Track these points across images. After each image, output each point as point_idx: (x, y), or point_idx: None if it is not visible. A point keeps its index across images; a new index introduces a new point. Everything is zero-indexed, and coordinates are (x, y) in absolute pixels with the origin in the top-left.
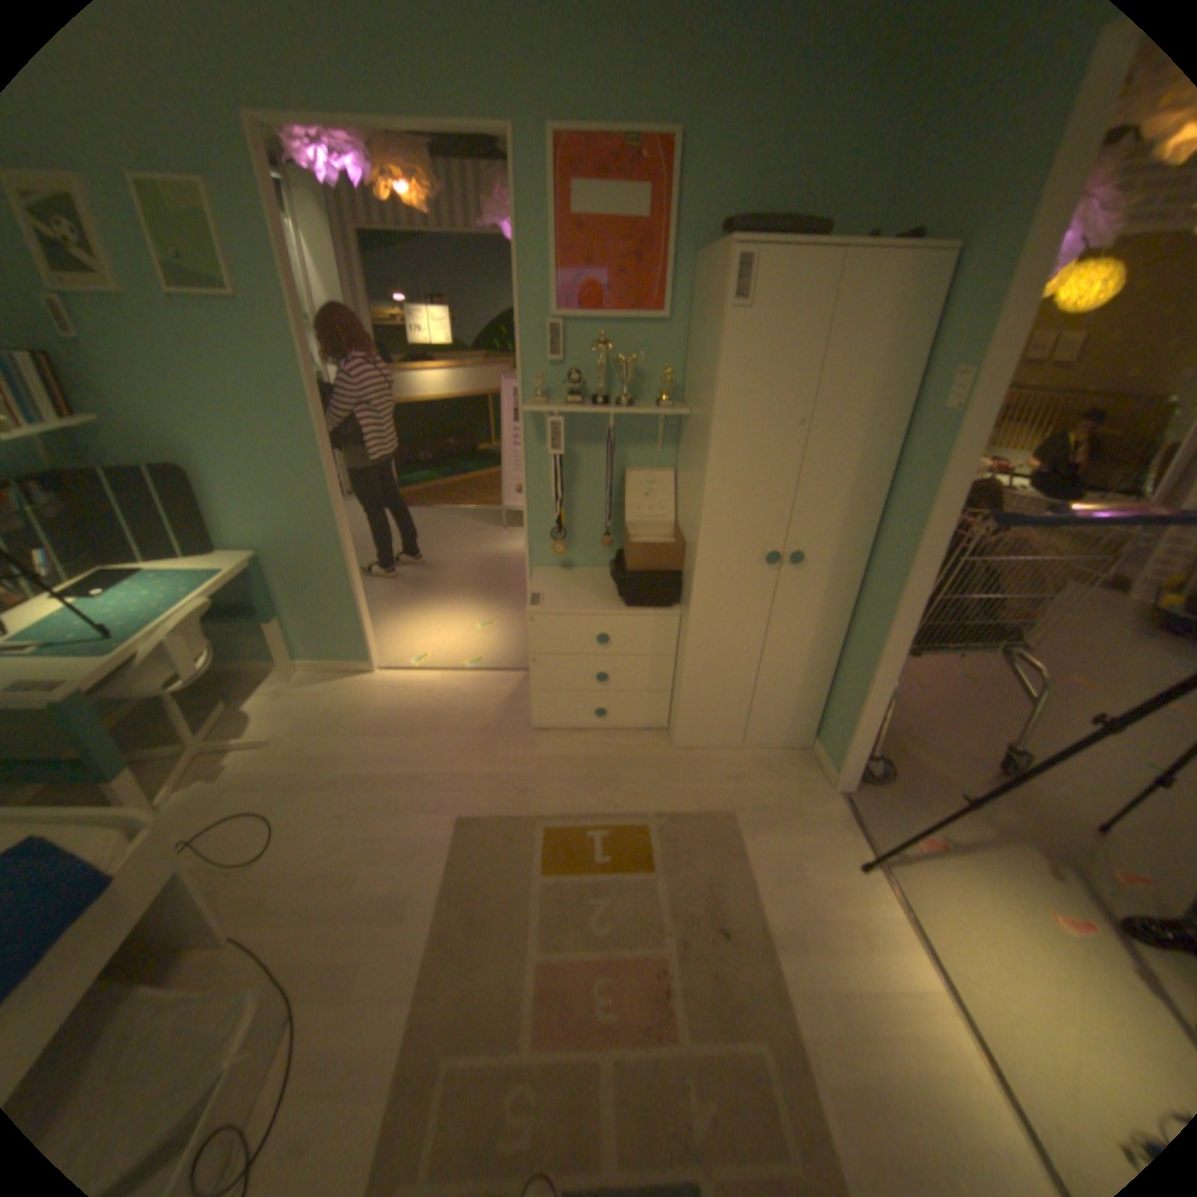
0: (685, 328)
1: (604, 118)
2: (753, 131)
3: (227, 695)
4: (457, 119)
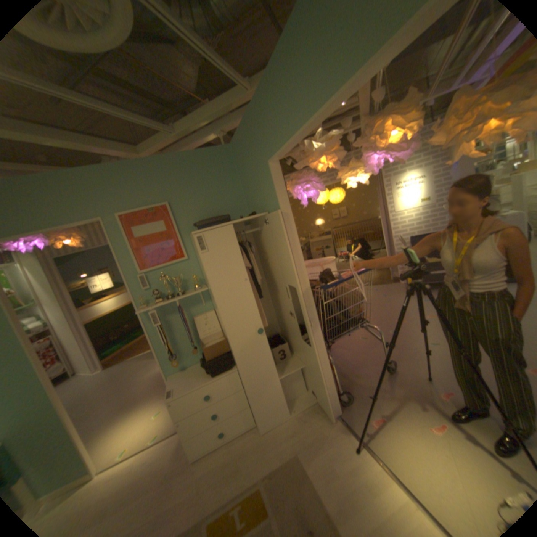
0: (196, 259)
1: (138, 206)
2: (193, 196)
3: None
4: (77, 221)
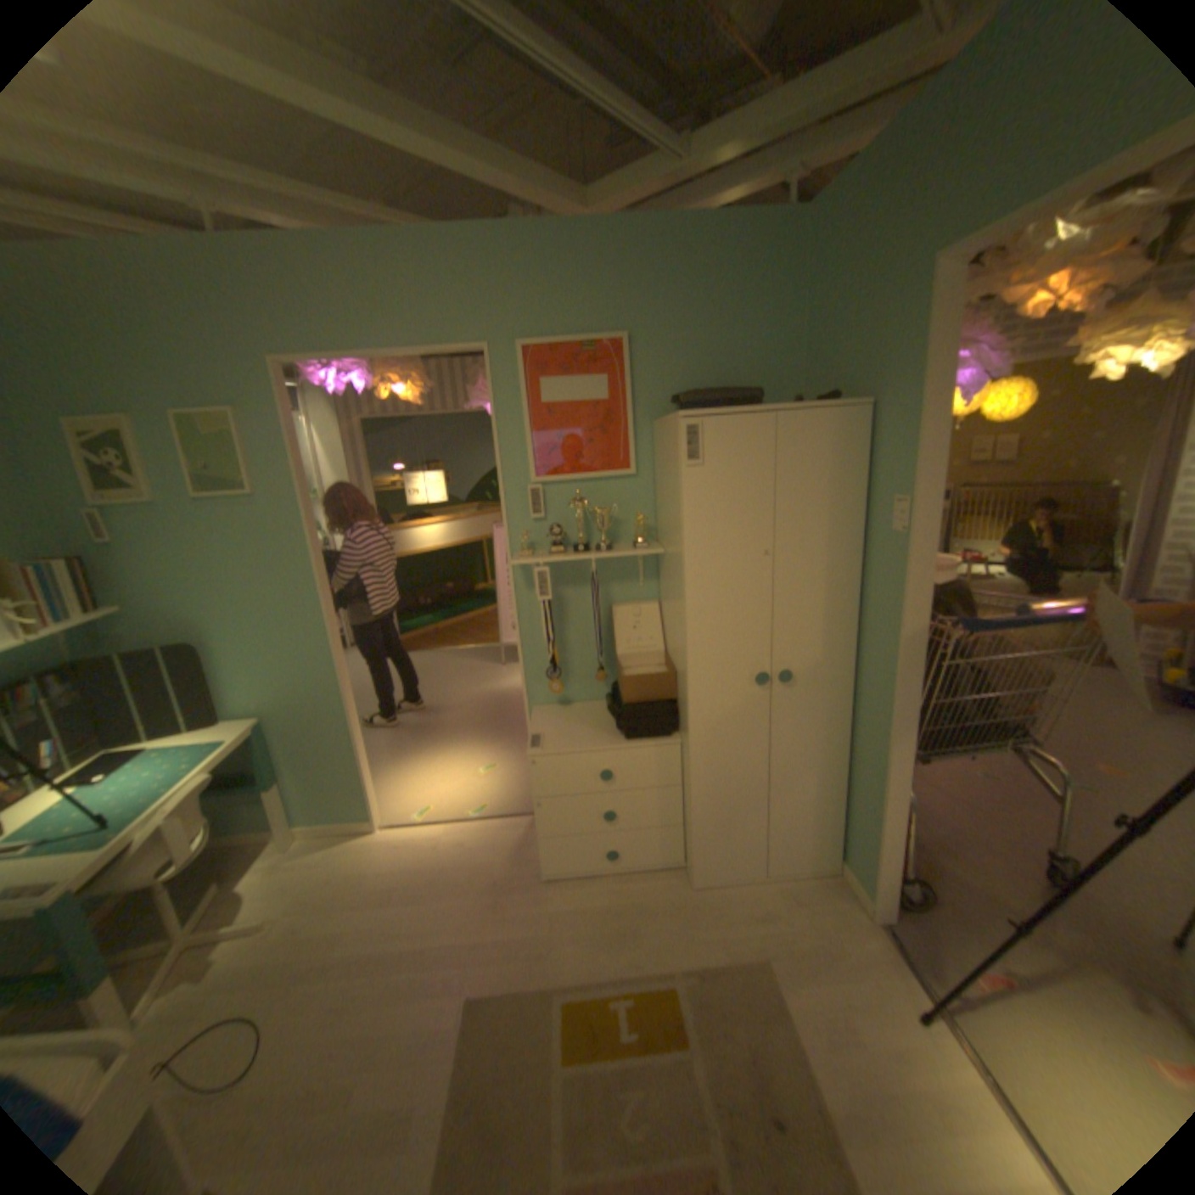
0: (652, 479)
1: (564, 331)
2: (686, 329)
3: (221, 875)
4: (443, 344)
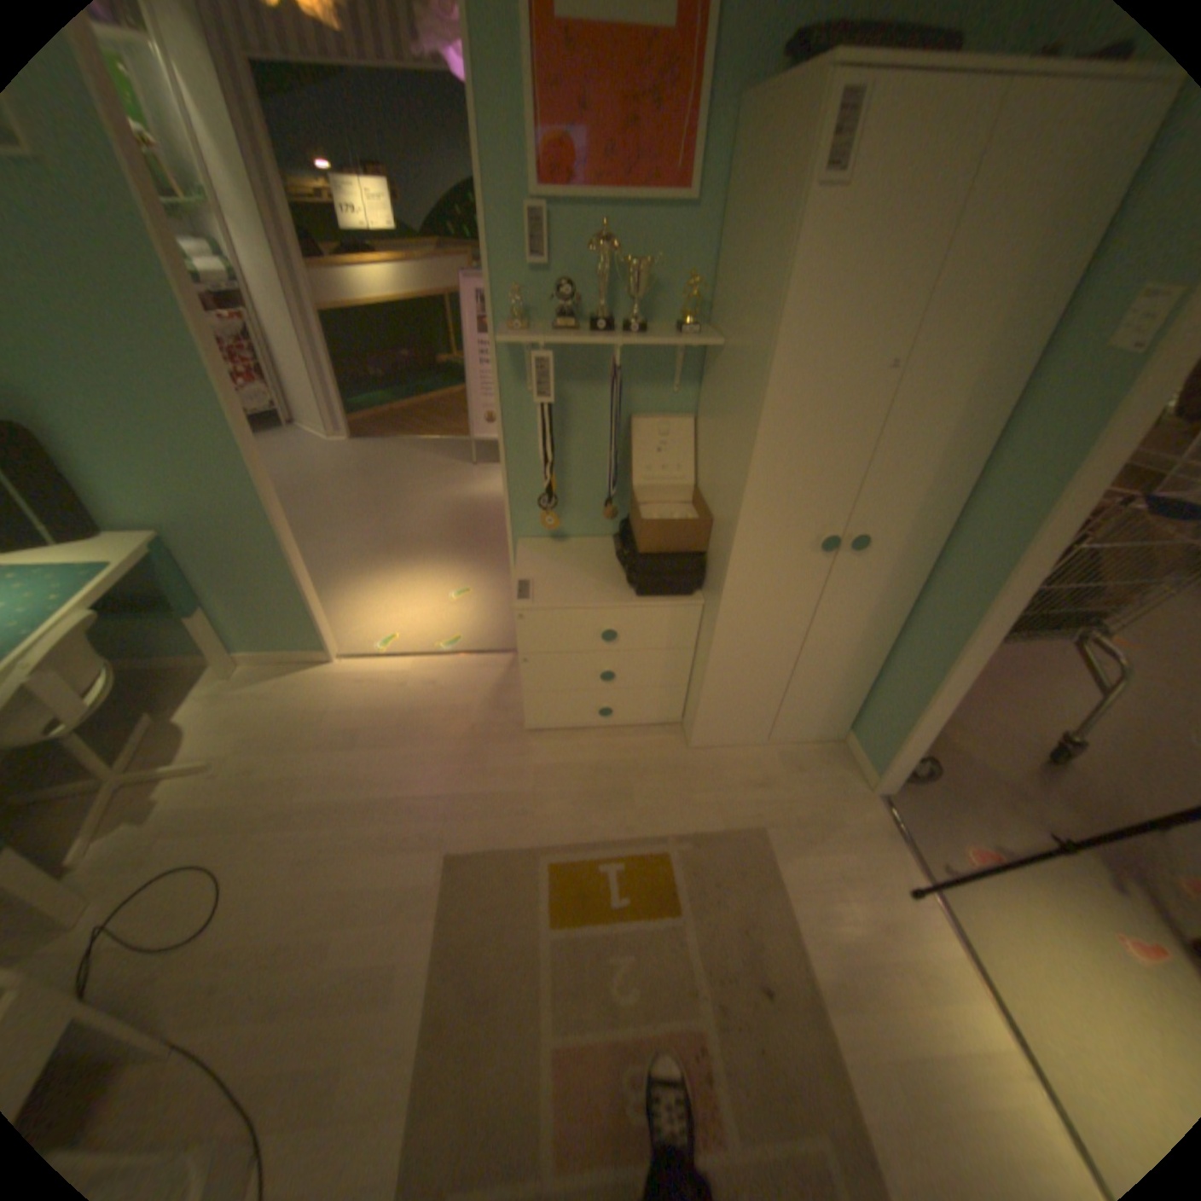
0: (720, 215)
1: None
2: None
3: (154, 701)
4: None
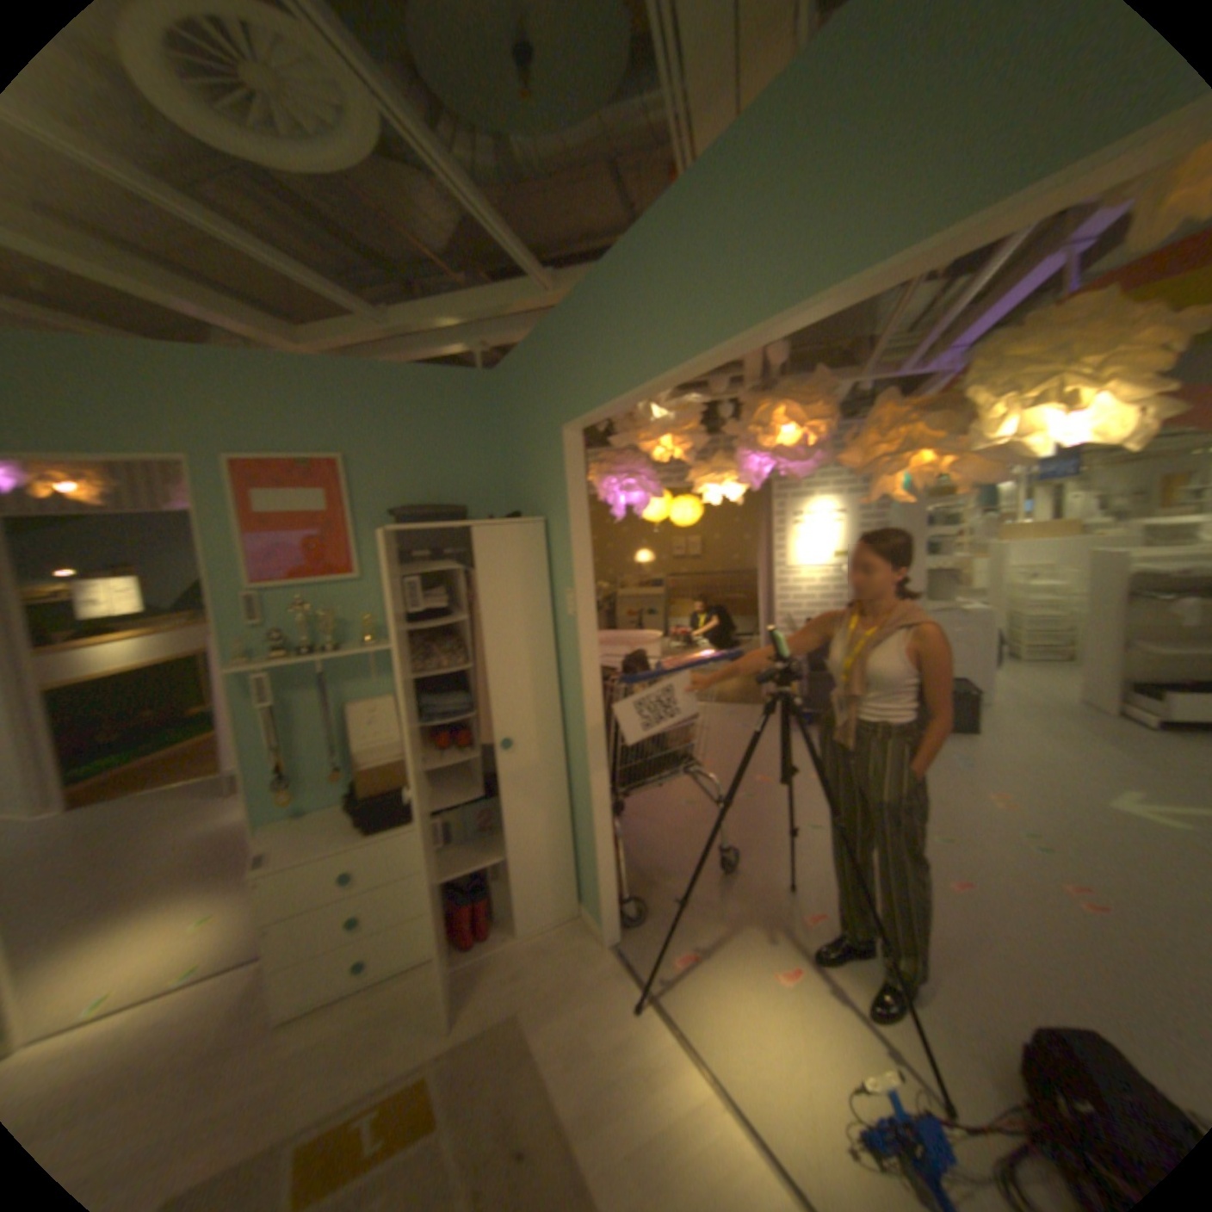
0: (375, 583)
1: (272, 450)
2: (397, 456)
3: None
4: (126, 454)
